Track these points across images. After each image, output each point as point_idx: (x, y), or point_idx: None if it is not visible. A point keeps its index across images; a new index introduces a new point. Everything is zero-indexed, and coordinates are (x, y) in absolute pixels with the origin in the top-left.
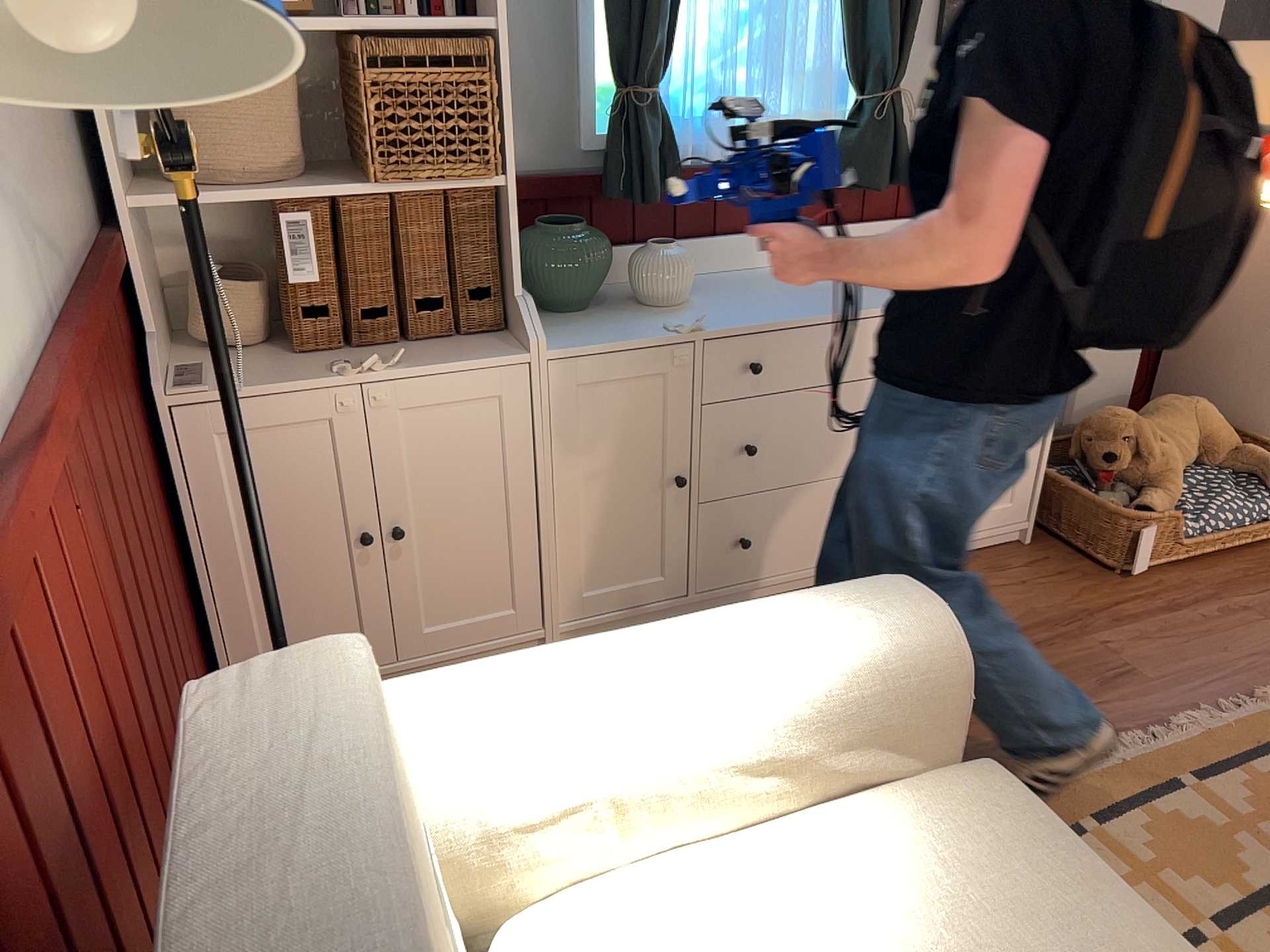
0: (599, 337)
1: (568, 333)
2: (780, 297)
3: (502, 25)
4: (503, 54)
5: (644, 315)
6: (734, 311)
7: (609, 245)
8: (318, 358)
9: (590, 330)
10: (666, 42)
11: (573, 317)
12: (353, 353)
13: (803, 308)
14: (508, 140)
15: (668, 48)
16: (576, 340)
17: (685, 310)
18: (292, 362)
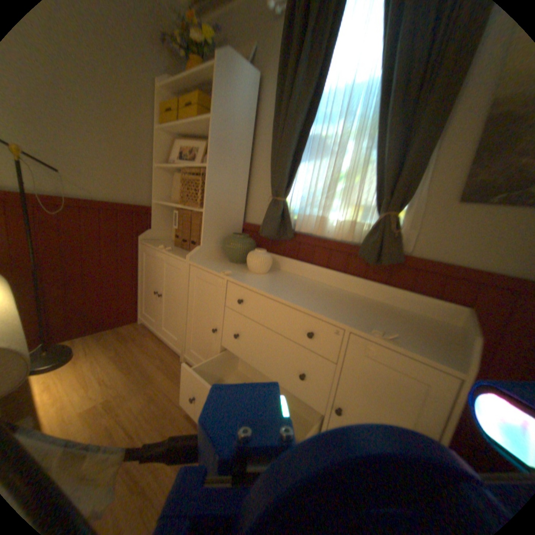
0: (209, 265)
1: (210, 263)
2: (287, 286)
3: (209, 164)
4: (209, 173)
5: (239, 270)
6: (259, 280)
7: (246, 245)
8: (173, 247)
9: (215, 265)
10: (286, 181)
11: (227, 263)
12: (178, 248)
13: (276, 290)
14: (207, 198)
15: (289, 184)
16: (204, 263)
17: (251, 274)
18: (168, 245)
